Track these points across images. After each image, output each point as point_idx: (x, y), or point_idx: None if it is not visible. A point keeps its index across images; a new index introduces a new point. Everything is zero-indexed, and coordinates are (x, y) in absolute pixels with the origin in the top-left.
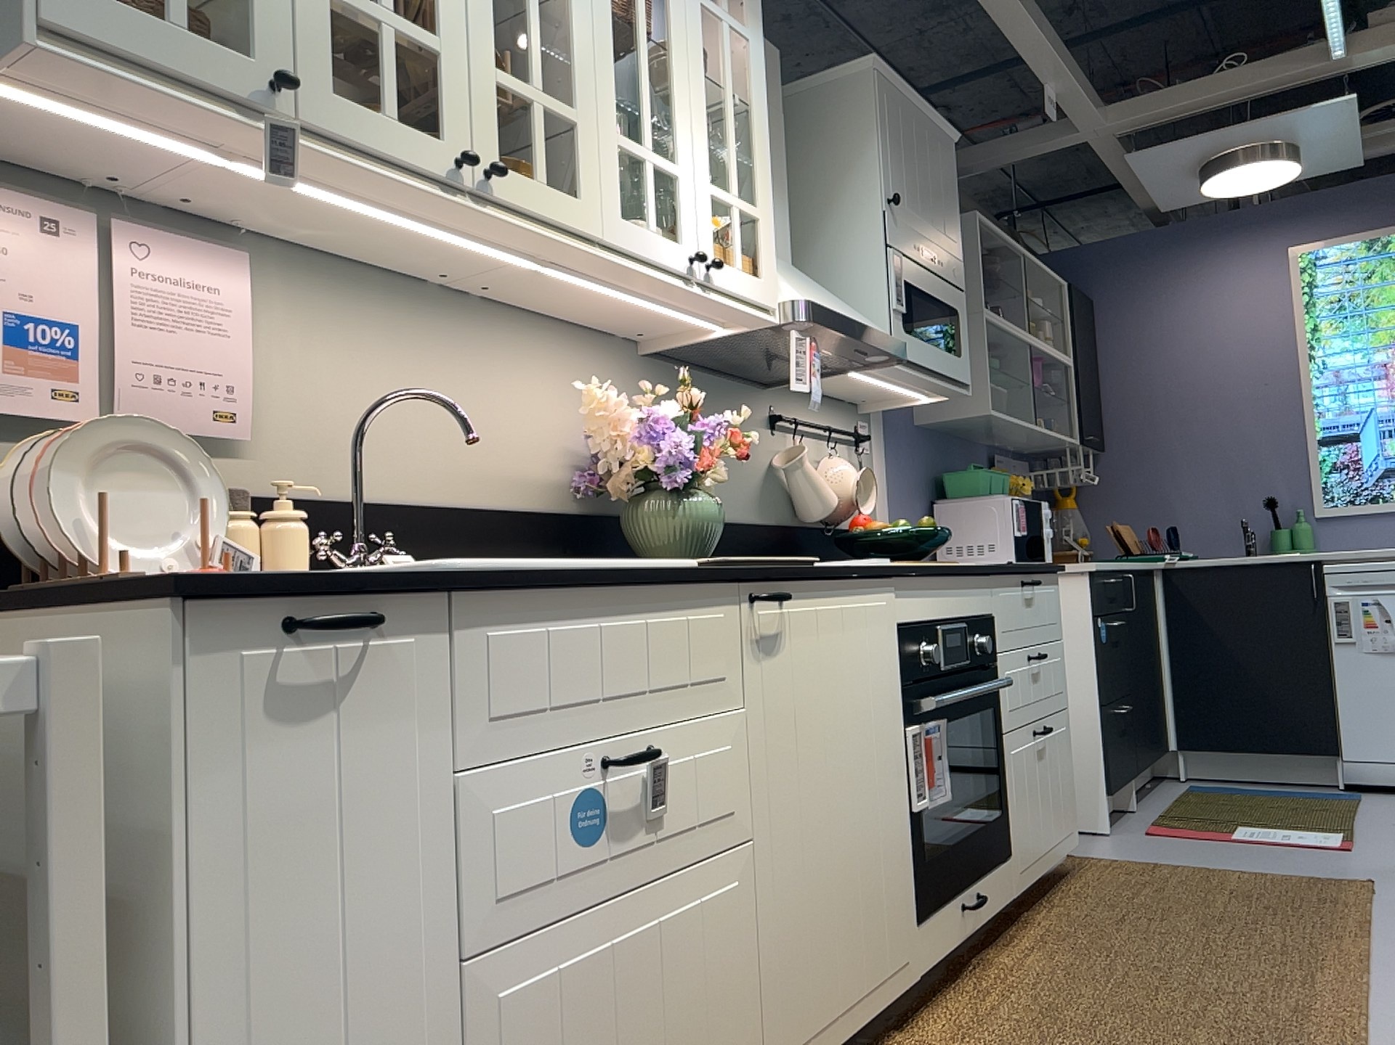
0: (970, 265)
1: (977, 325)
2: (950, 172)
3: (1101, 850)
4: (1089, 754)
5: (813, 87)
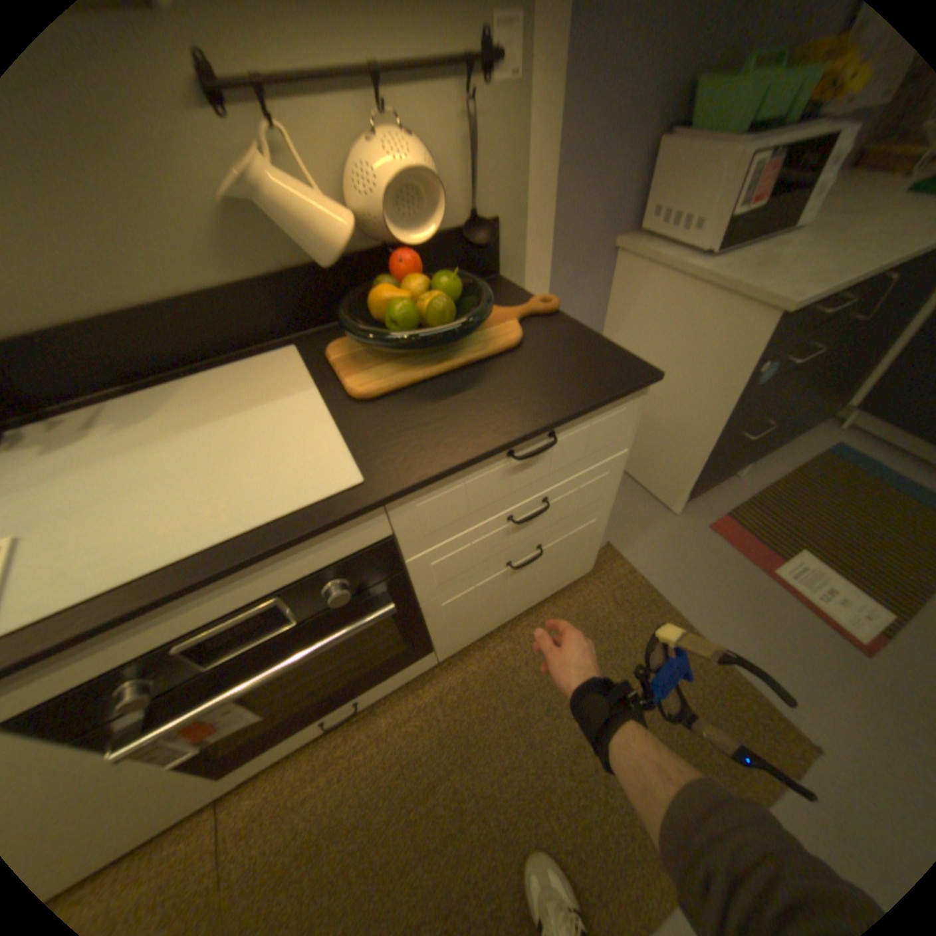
0: None
1: None
2: None
3: (641, 545)
4: (687, 465)
5: None
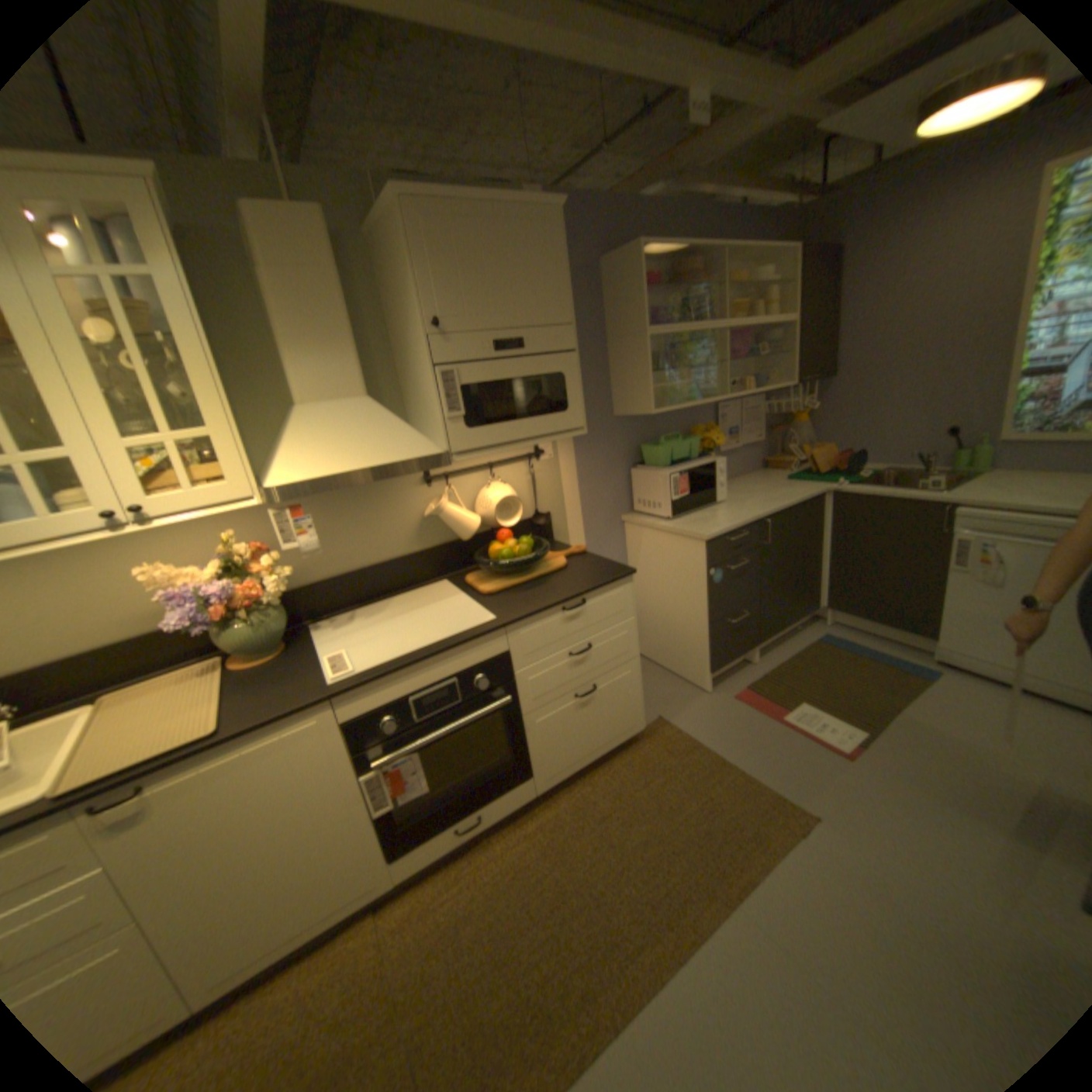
0: (649, 281)
1: (653, 335)
2: (546, 243)
3: (684, 715)
4: (701, 648)
5: (377, 213)
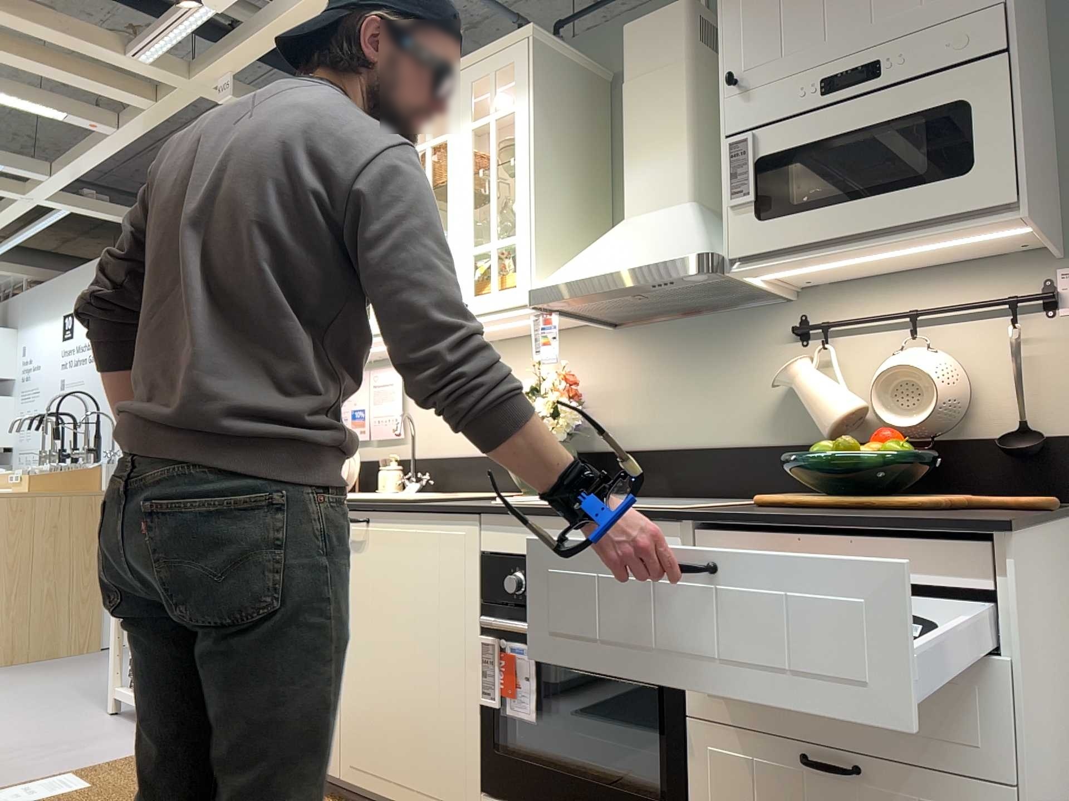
0: None
1: None
2: None
3: None
4: None
5: None
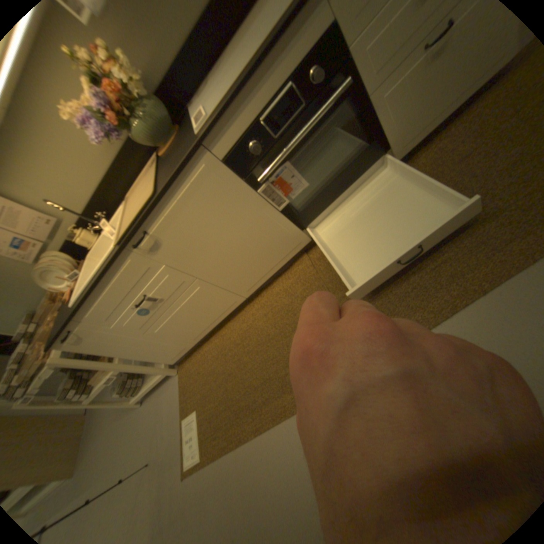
0: None
1: None
2: None
3: None
4: None
5: None
